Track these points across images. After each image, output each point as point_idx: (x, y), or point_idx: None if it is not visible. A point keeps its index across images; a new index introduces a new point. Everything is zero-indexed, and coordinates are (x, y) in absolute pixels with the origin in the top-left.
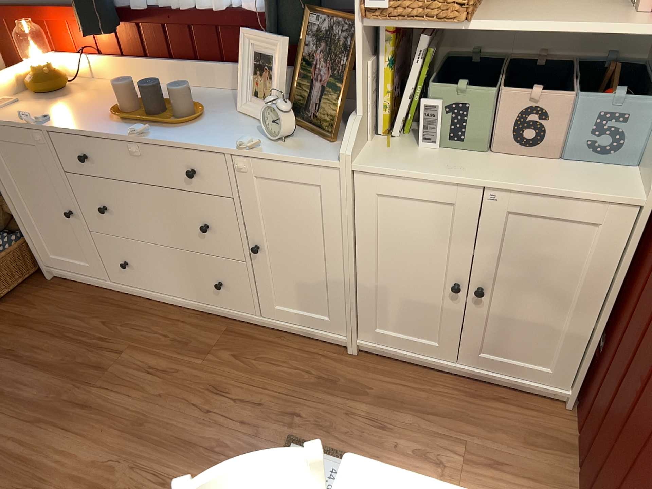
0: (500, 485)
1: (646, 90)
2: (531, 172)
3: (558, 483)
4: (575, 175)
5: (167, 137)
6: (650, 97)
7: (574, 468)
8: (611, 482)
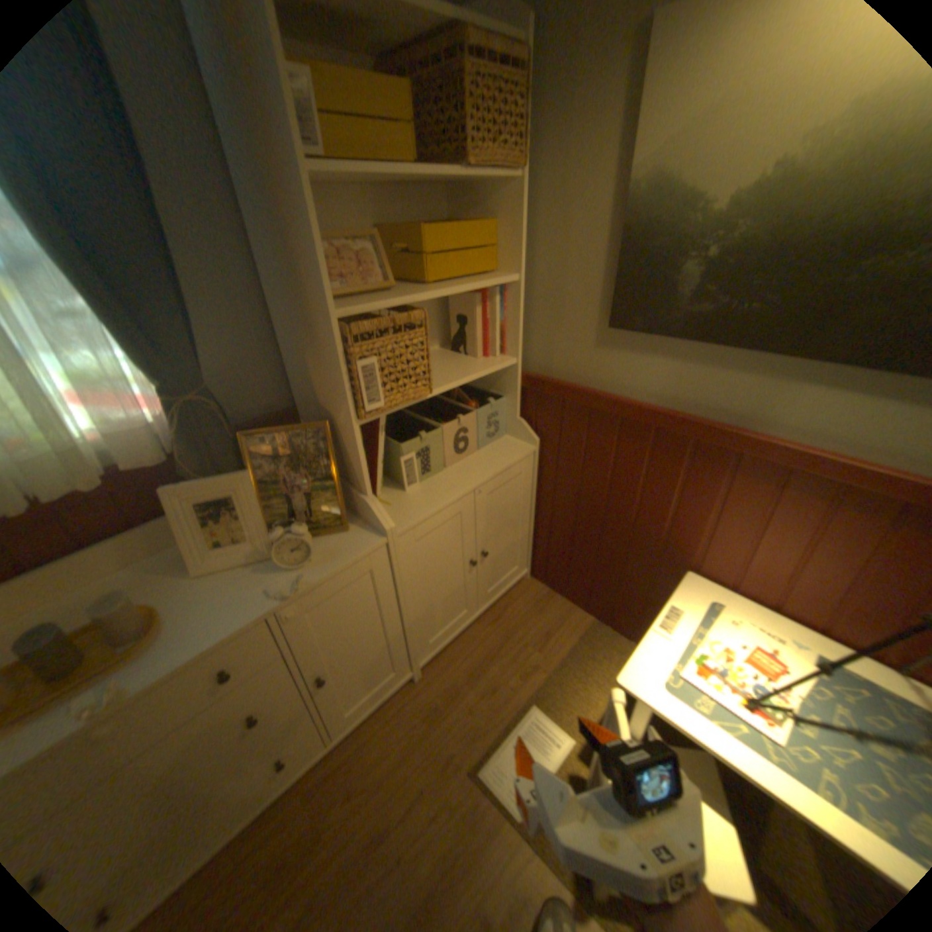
0: (563, 643)
1: (485, 393)
2: (478, 464)
3: (571, 613)
4: (495, 453)
5: (149, 670)
6: (497, 396)
7: (566, 601)
8: (616, 580)
